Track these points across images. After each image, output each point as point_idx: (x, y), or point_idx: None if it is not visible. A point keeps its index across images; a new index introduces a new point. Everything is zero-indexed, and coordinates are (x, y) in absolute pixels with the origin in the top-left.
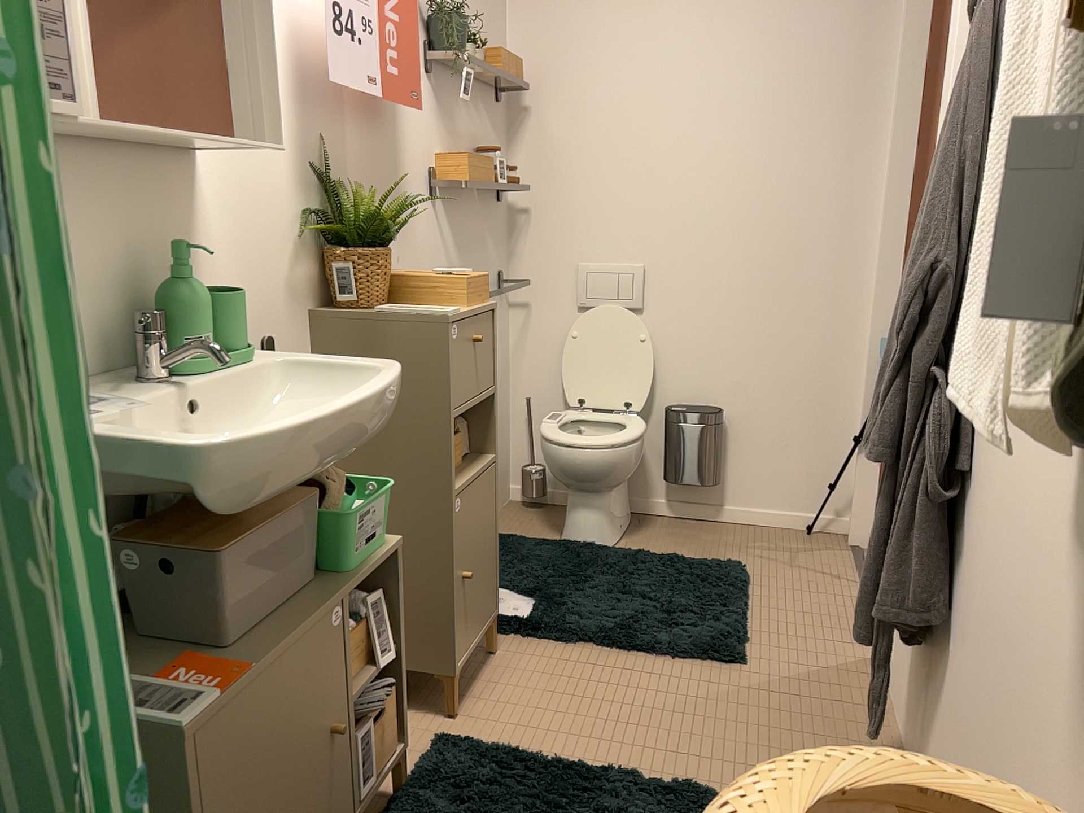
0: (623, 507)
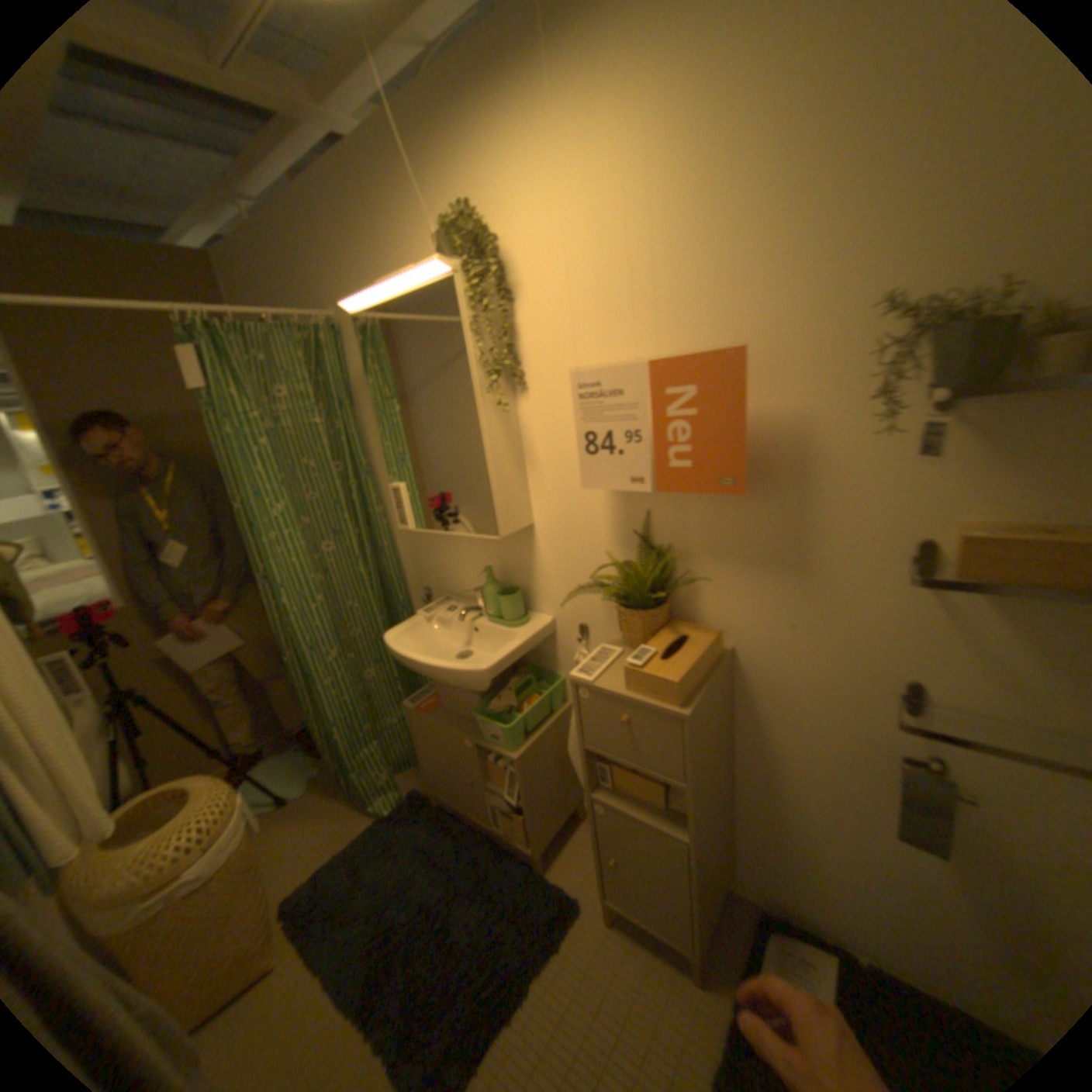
0: None
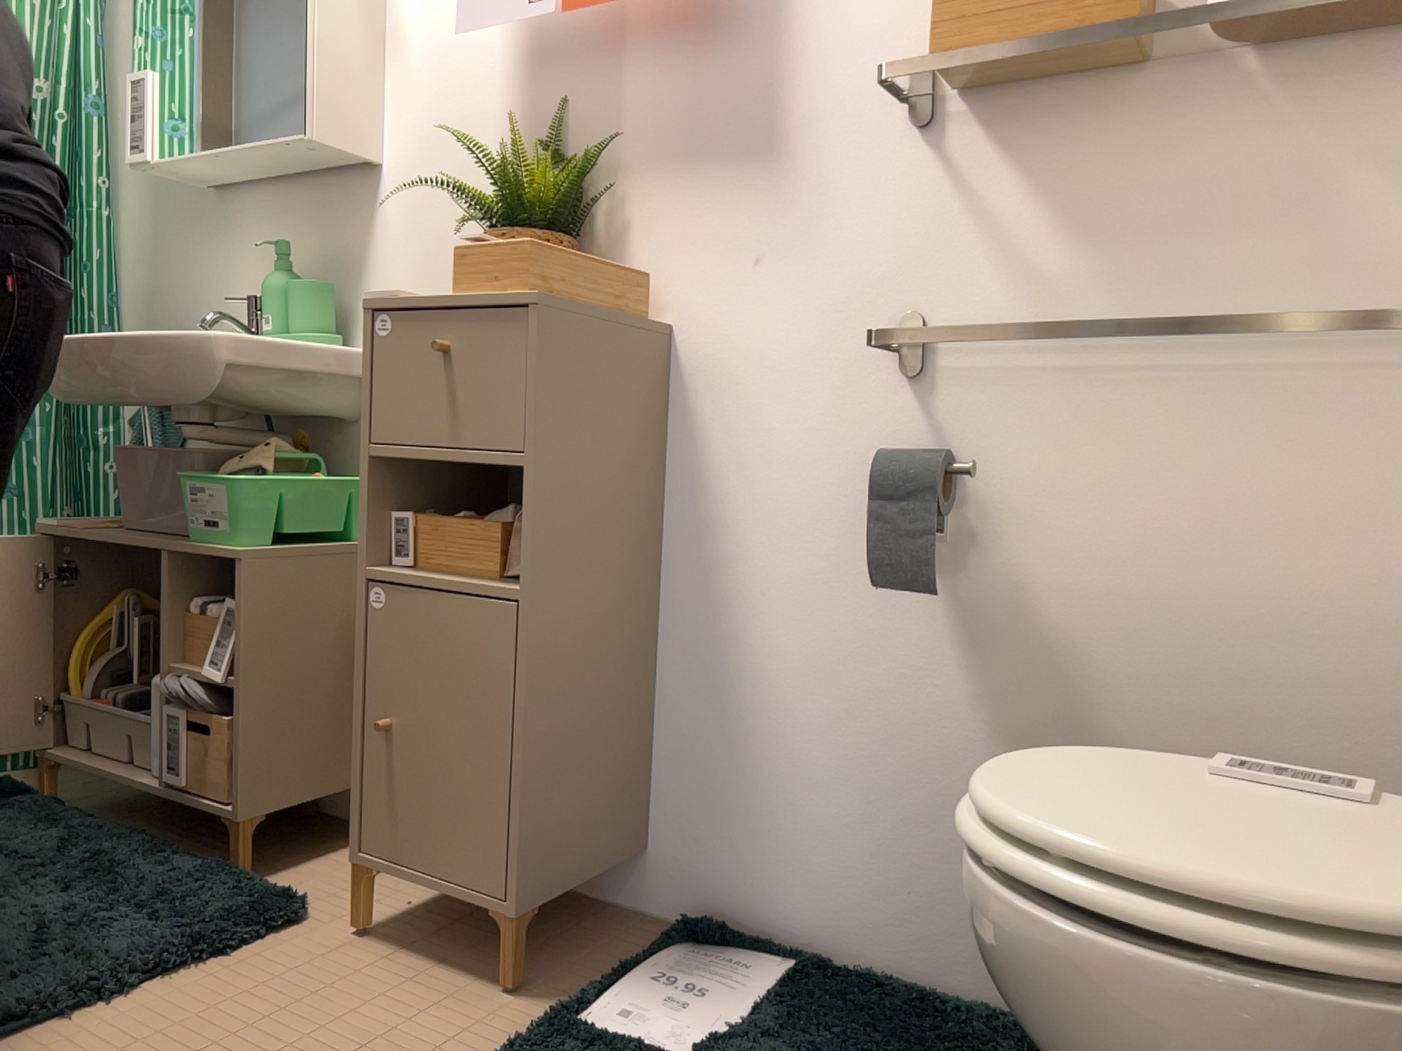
0: None
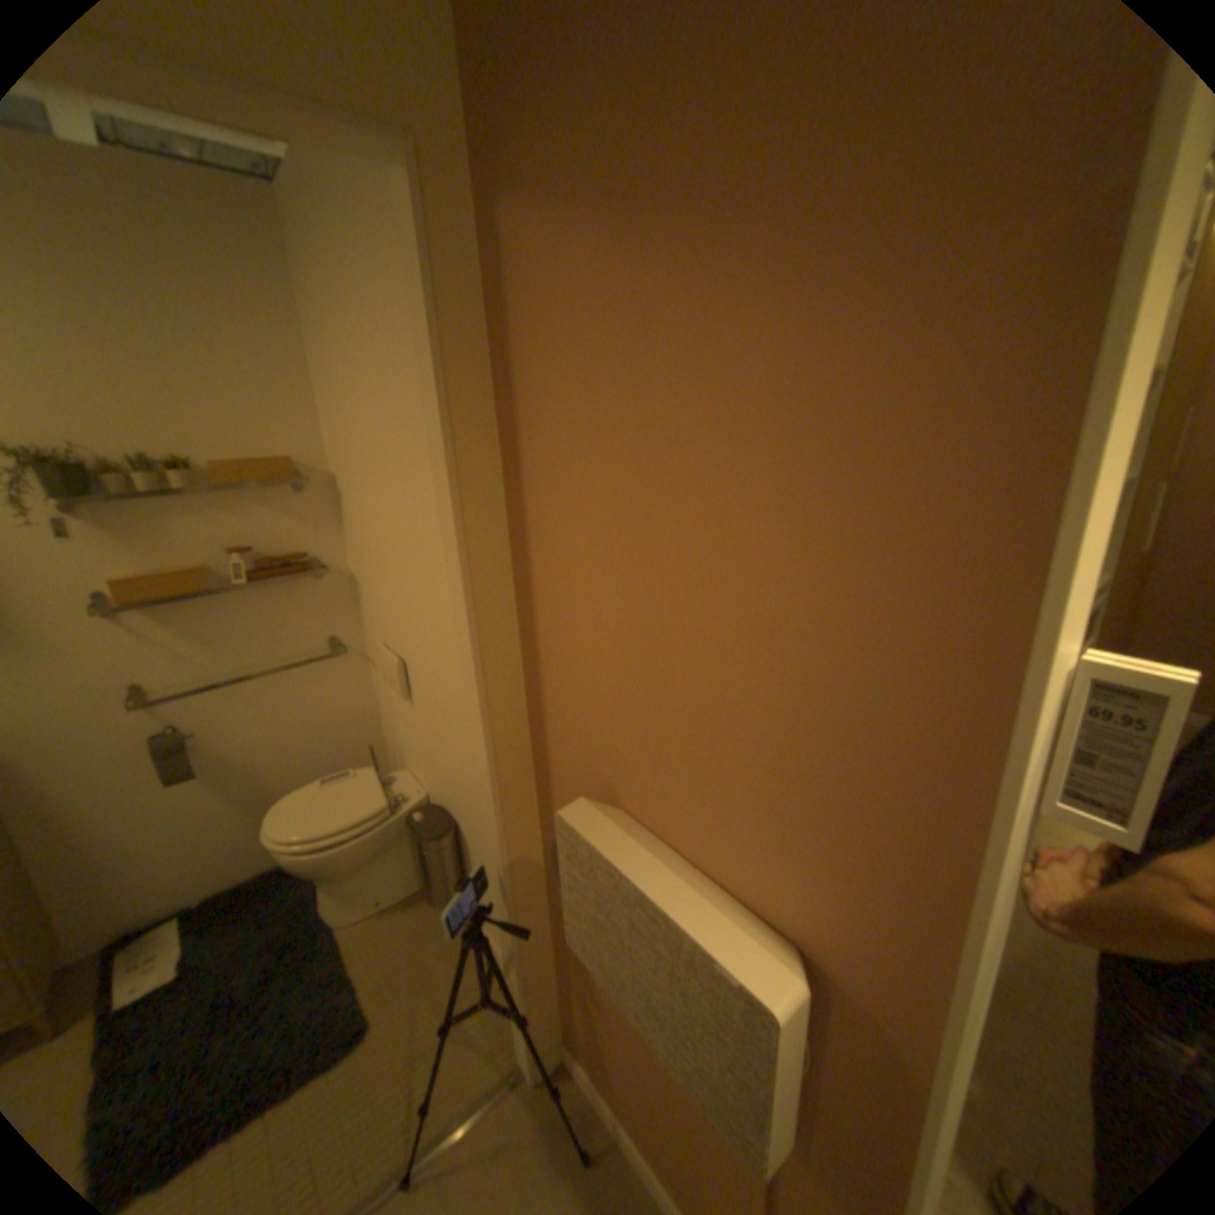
0: (391, 883)
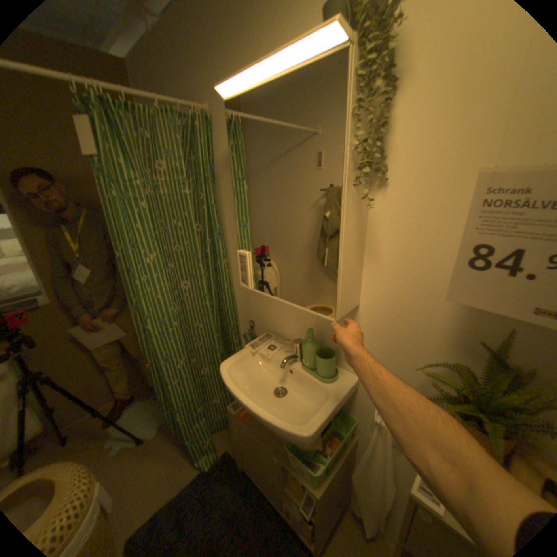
0: None
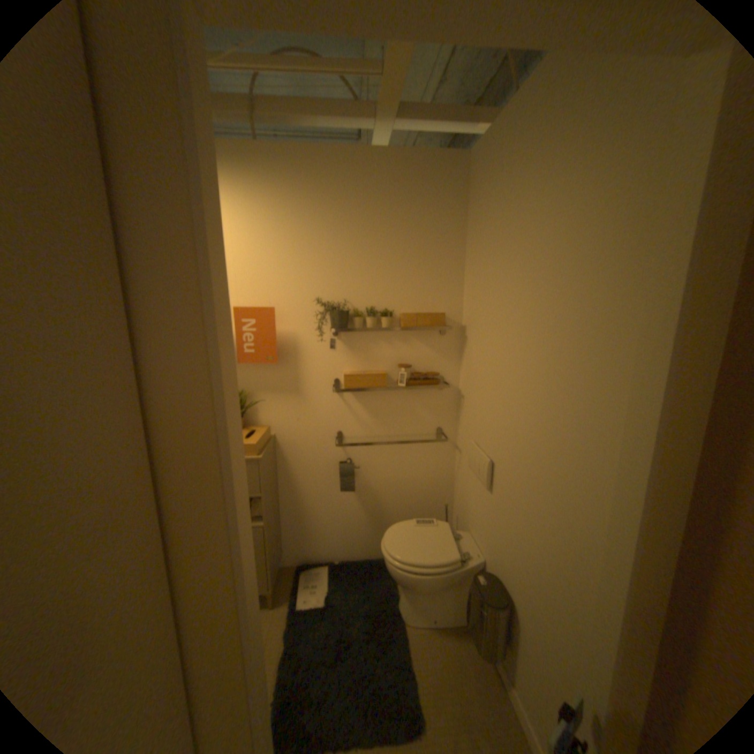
0: (447, 611)
